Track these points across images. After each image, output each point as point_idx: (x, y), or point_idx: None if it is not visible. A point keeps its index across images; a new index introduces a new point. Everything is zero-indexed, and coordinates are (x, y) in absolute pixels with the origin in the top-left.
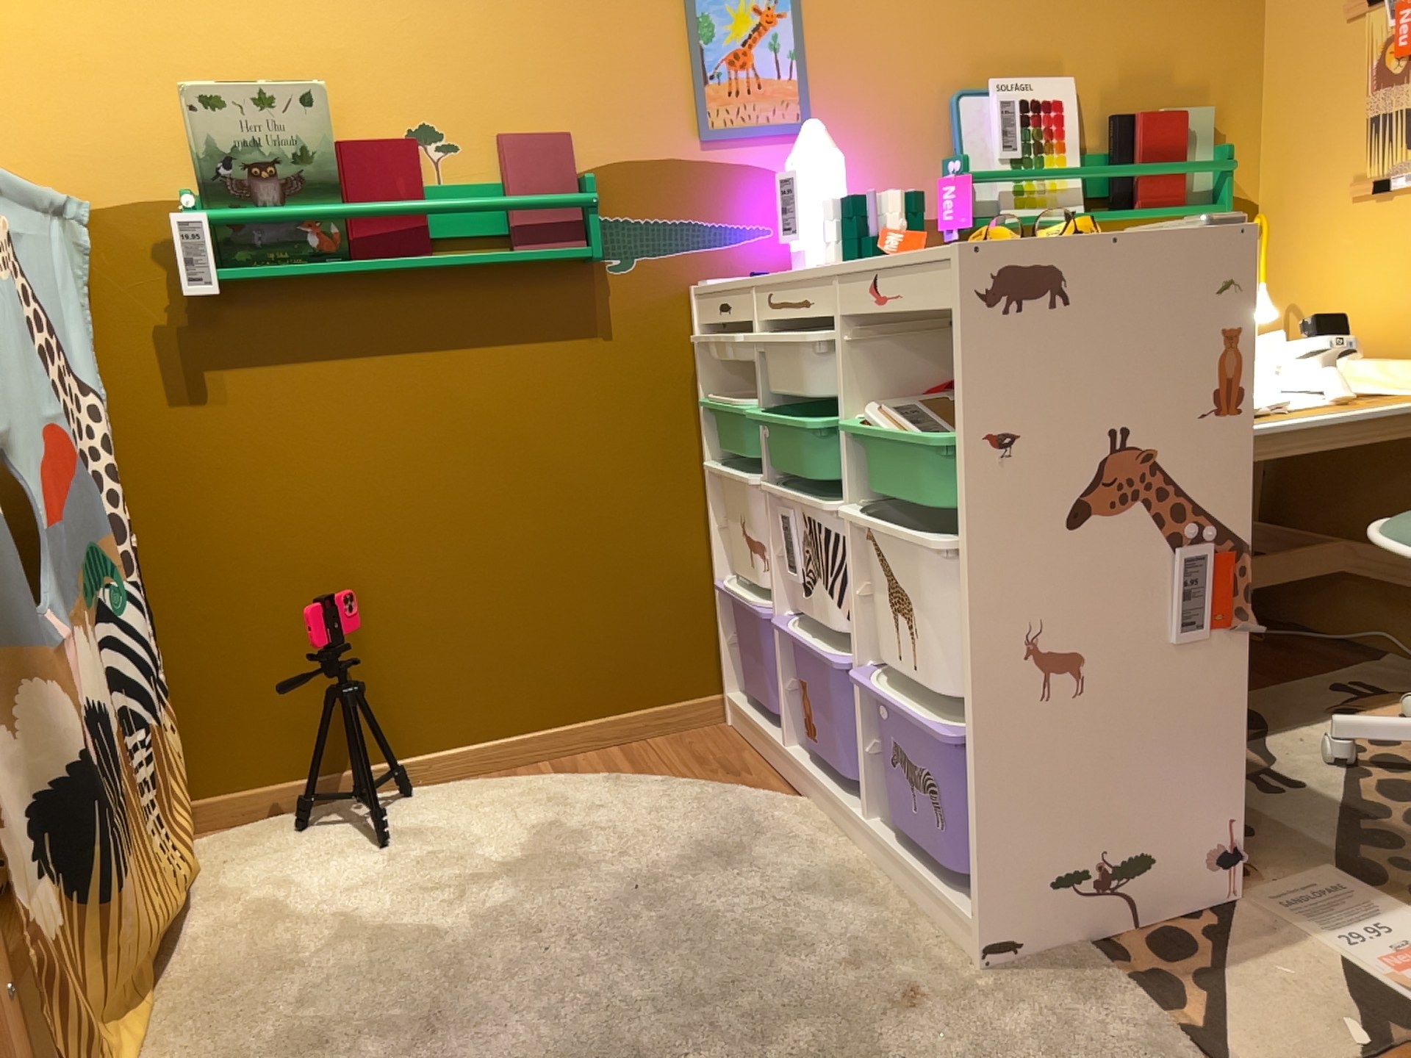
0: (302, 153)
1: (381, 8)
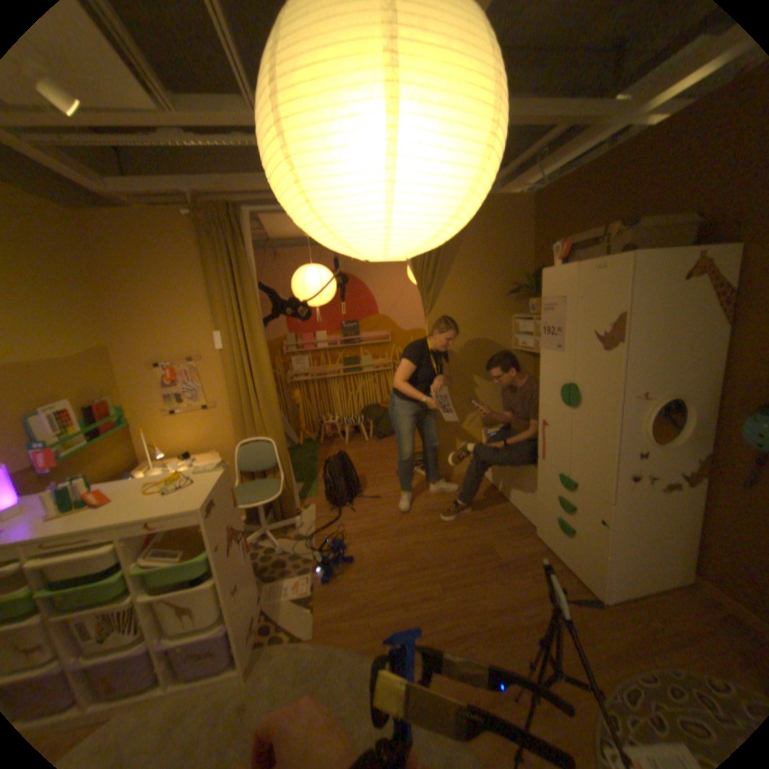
0: None
1: None
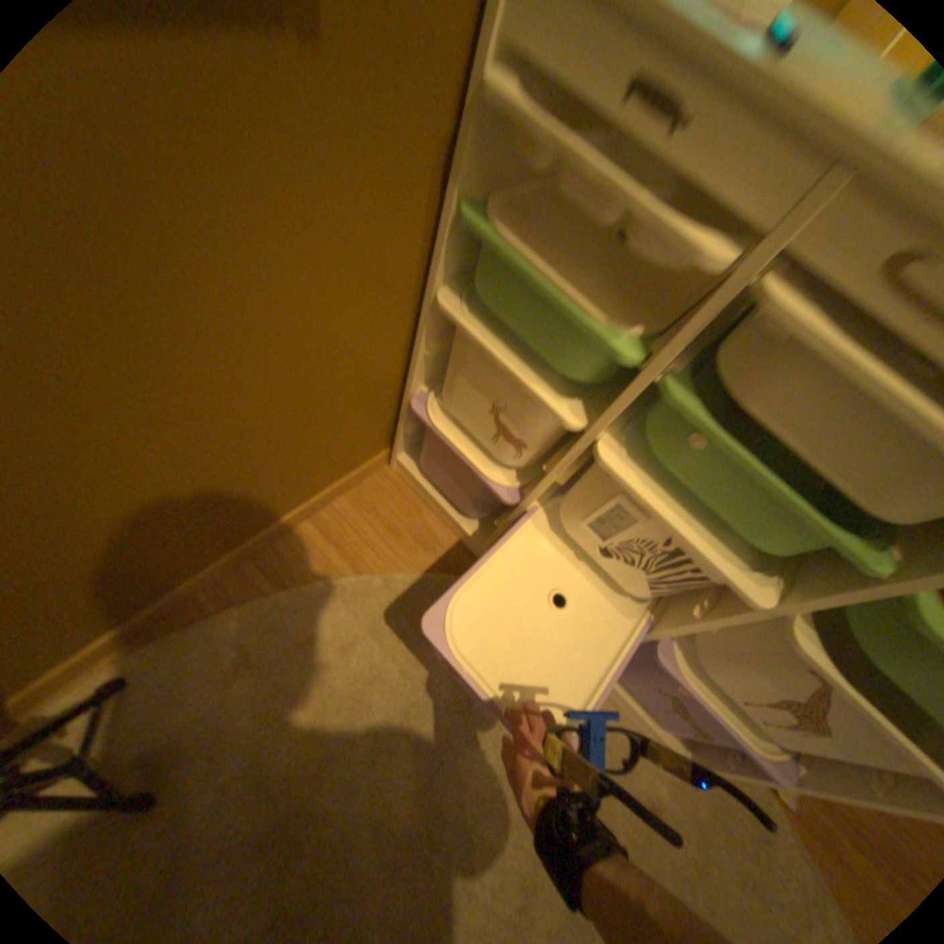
0: None
1: None
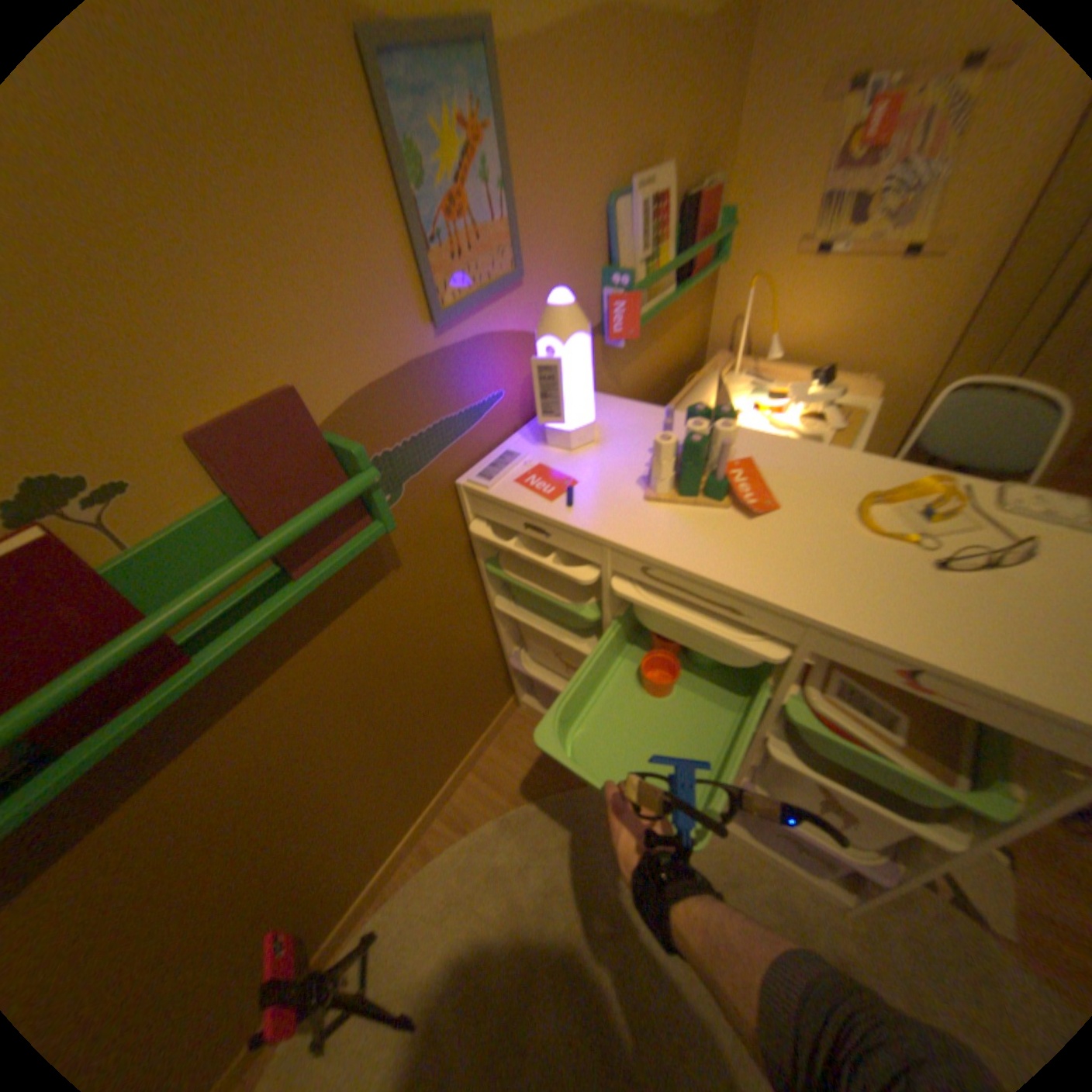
0: None
1: None
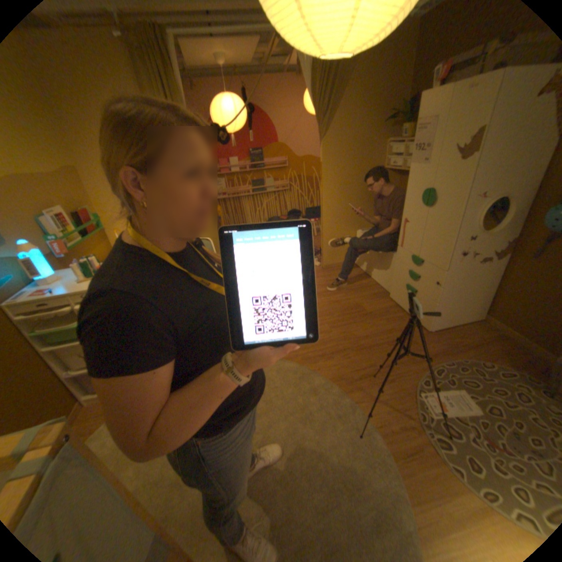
0: None
1: None
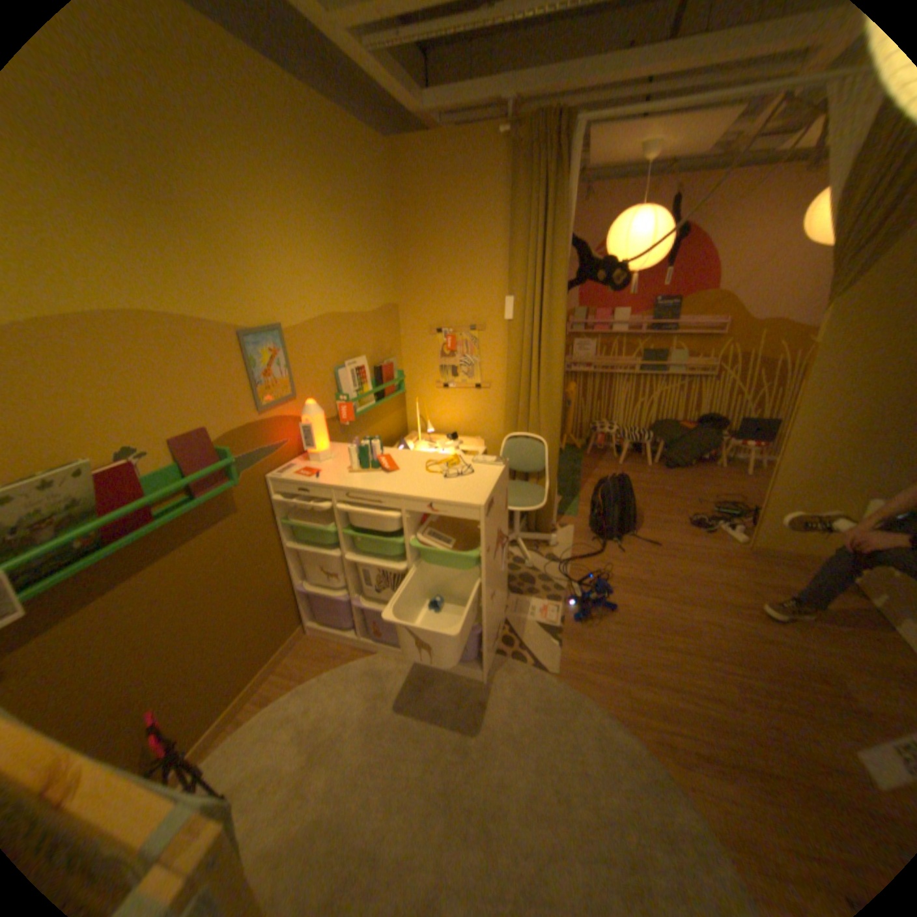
0: (71, 503)
1: (77, 386)
